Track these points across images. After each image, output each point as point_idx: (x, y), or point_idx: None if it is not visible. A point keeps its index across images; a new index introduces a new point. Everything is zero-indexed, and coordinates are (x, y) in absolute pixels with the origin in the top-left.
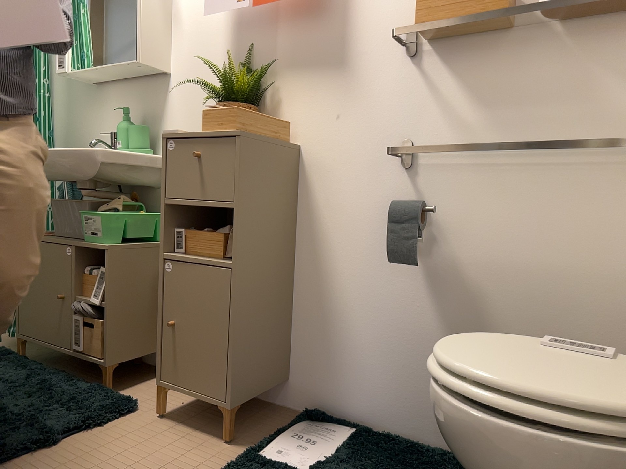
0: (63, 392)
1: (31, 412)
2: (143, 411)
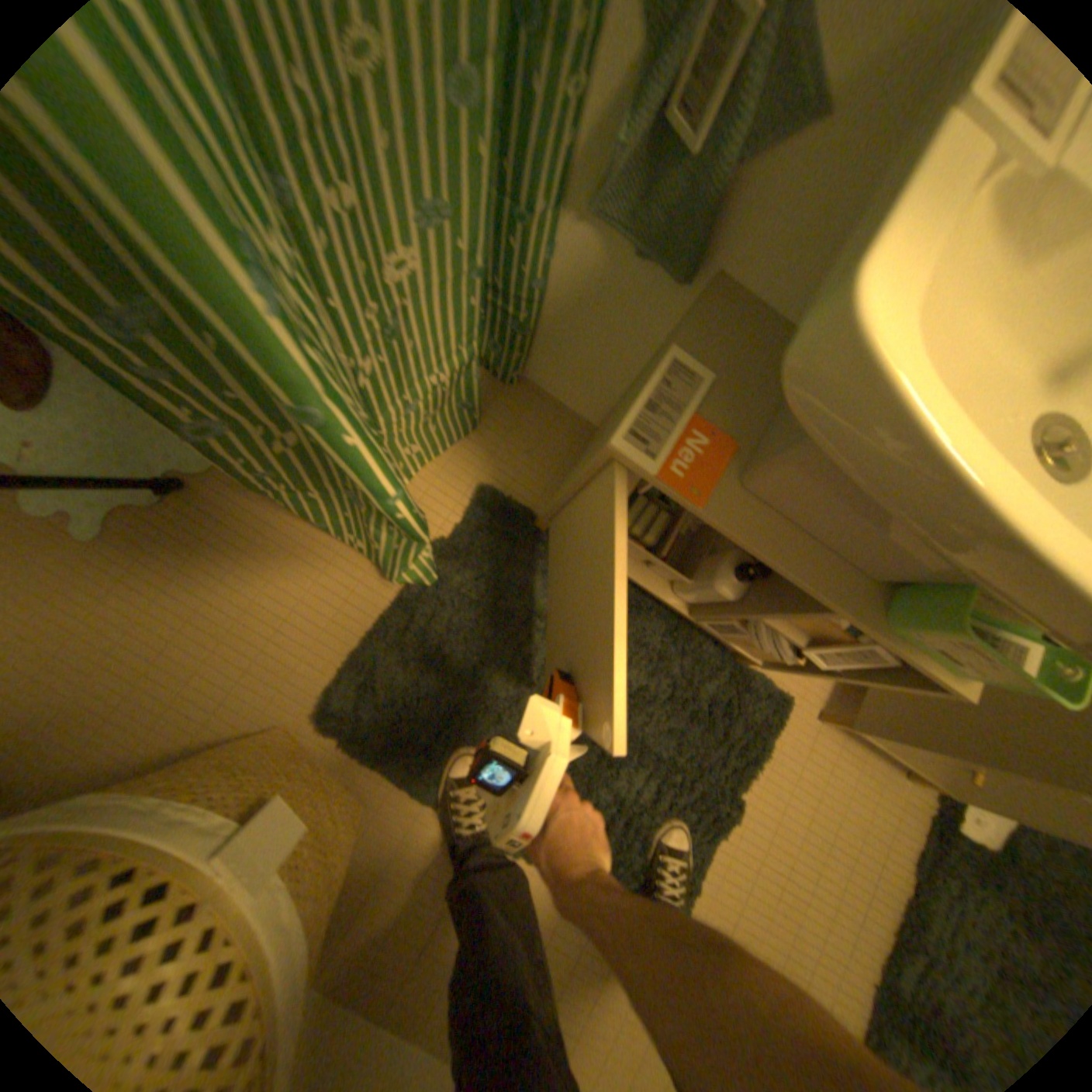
0: (696, 689)
1: (687, 756)
2: (799, 705)
